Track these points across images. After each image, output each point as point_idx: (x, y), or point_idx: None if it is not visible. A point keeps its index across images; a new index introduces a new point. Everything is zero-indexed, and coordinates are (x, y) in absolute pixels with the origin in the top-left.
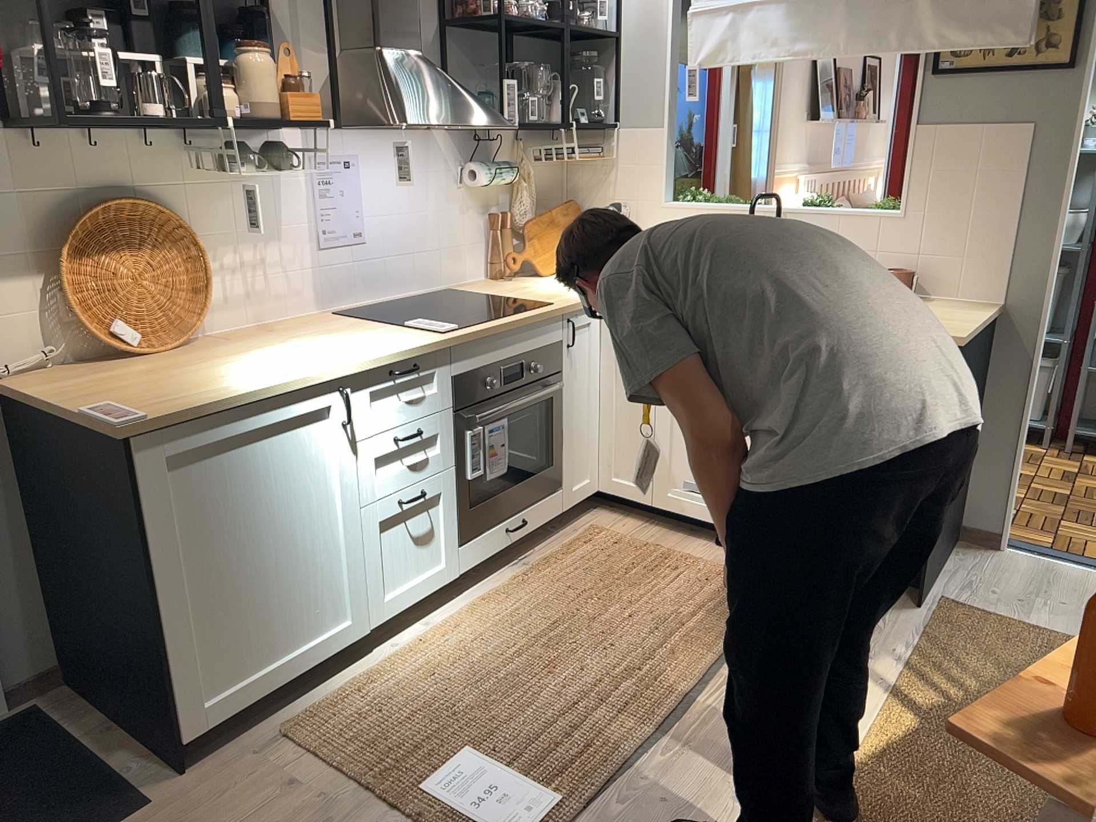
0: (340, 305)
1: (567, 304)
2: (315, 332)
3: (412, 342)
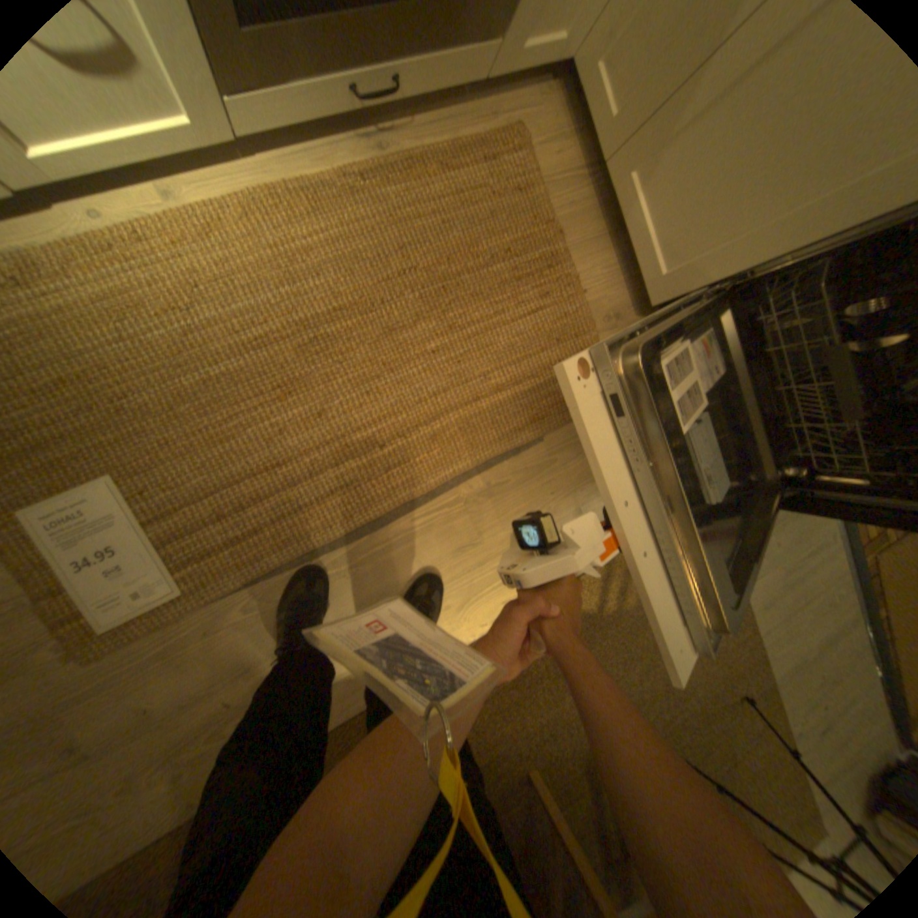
0: None
1: None
2: None
3: None
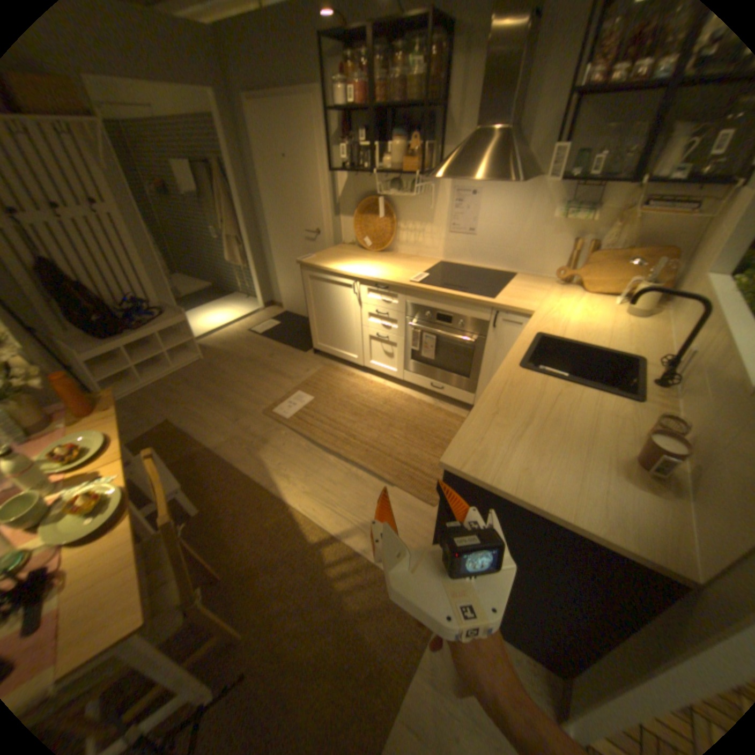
0: (454, 260)
1: (495, 303)
2: (408, 264)
3: (392, 279)
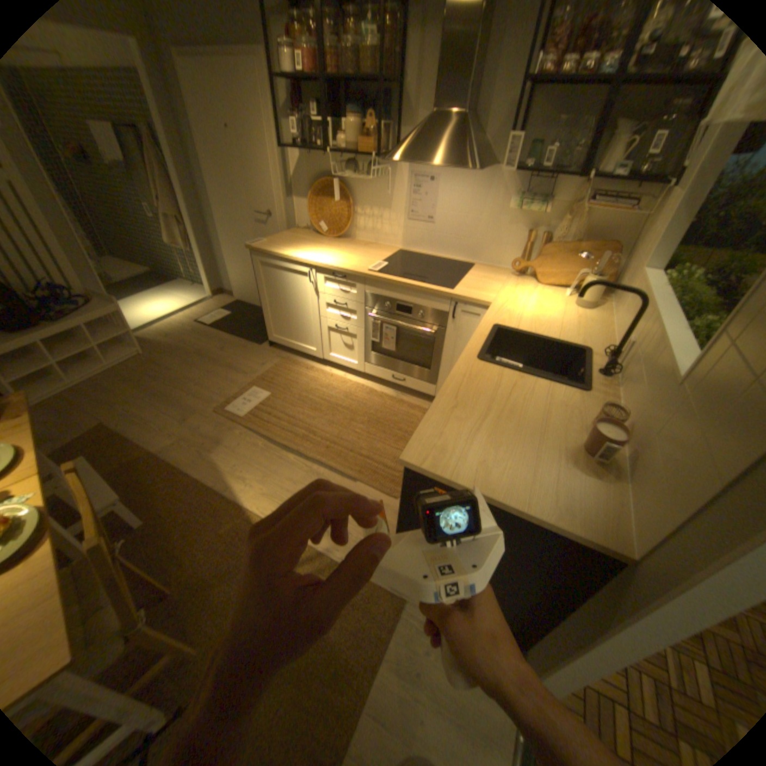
0: (413, 249)
1: (454, 293)
2: (366, 251)
3: (350, 267)
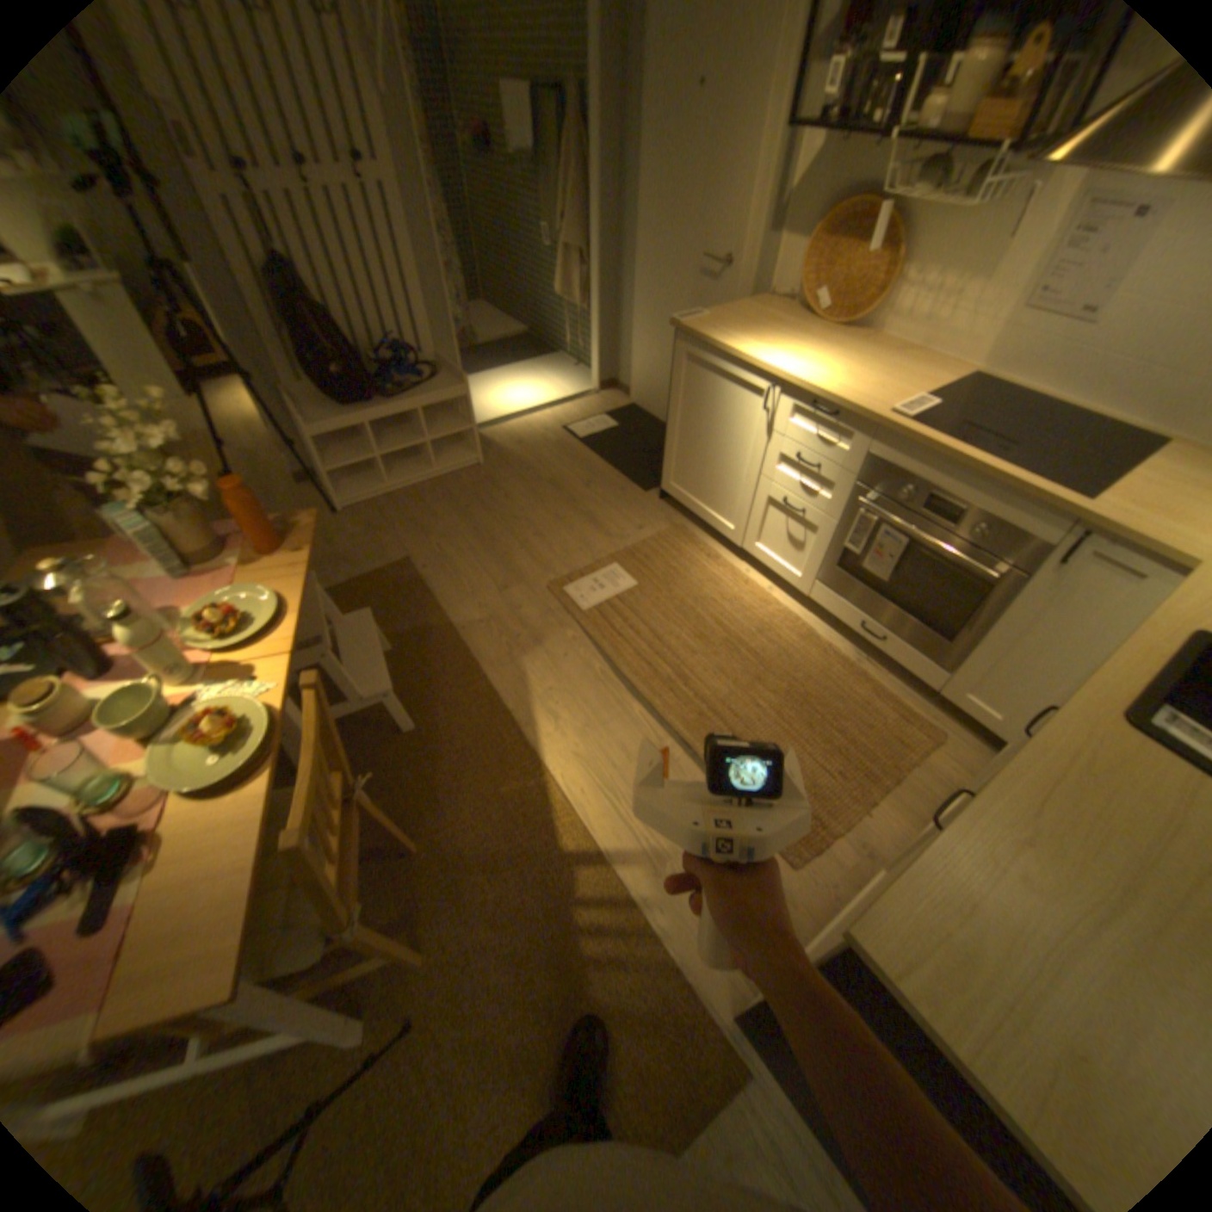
0: (1010, 374)
1: (1092, 511)
2: (896, 365)
3: (853, 396)
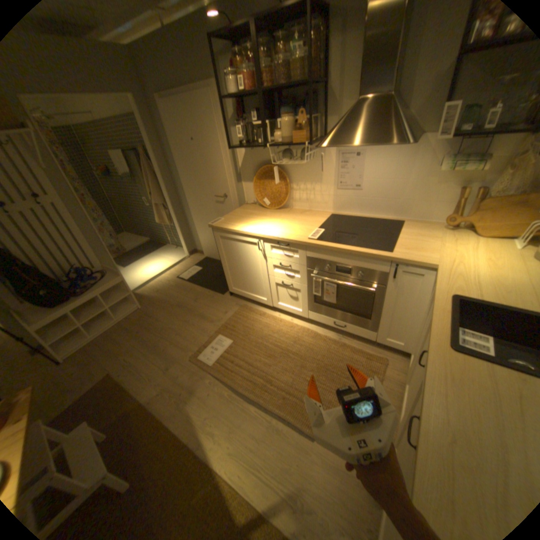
0: (343, 211)
1: (394, 257)
2: (303, 219)
3: (292, 236)
